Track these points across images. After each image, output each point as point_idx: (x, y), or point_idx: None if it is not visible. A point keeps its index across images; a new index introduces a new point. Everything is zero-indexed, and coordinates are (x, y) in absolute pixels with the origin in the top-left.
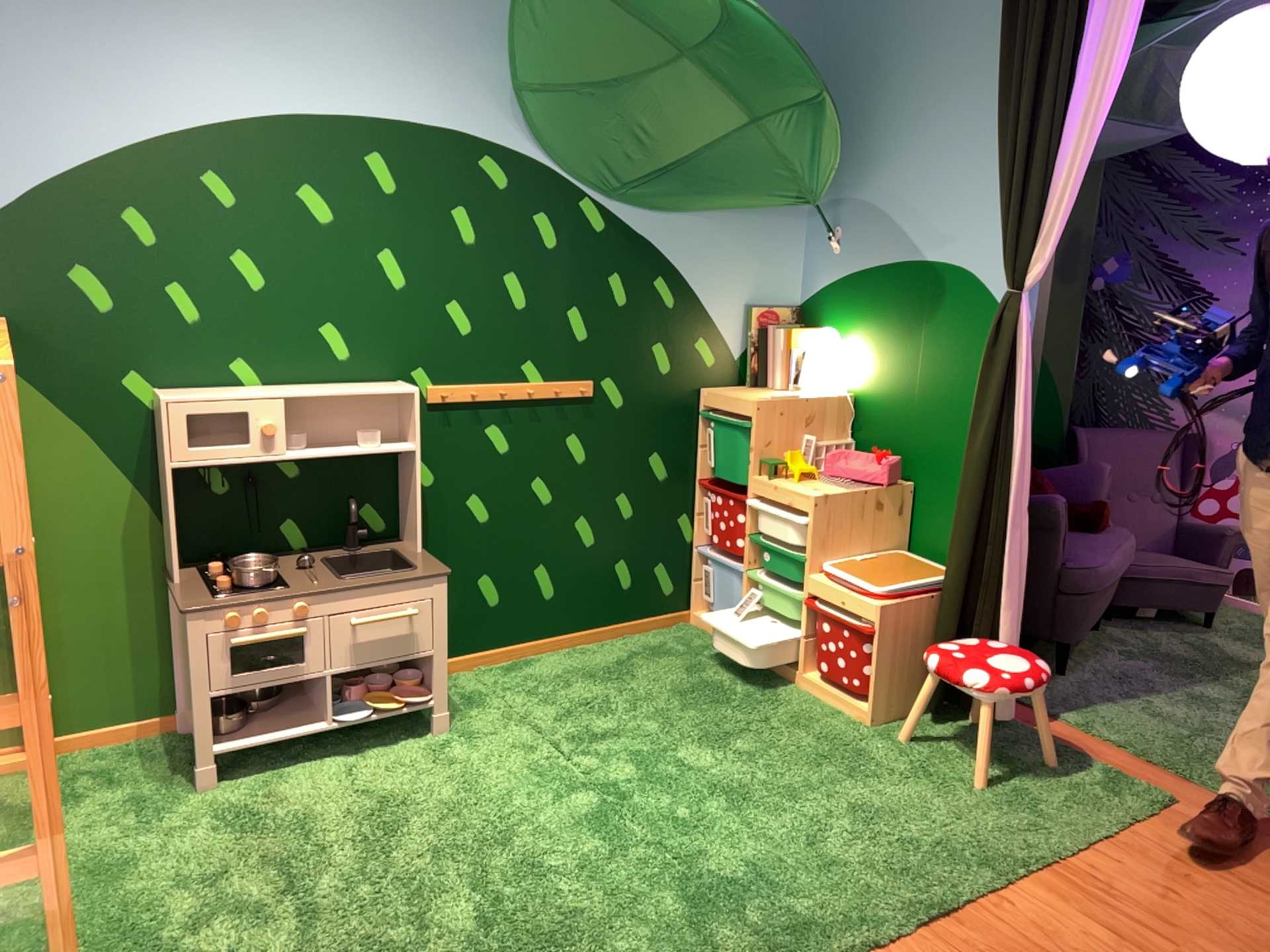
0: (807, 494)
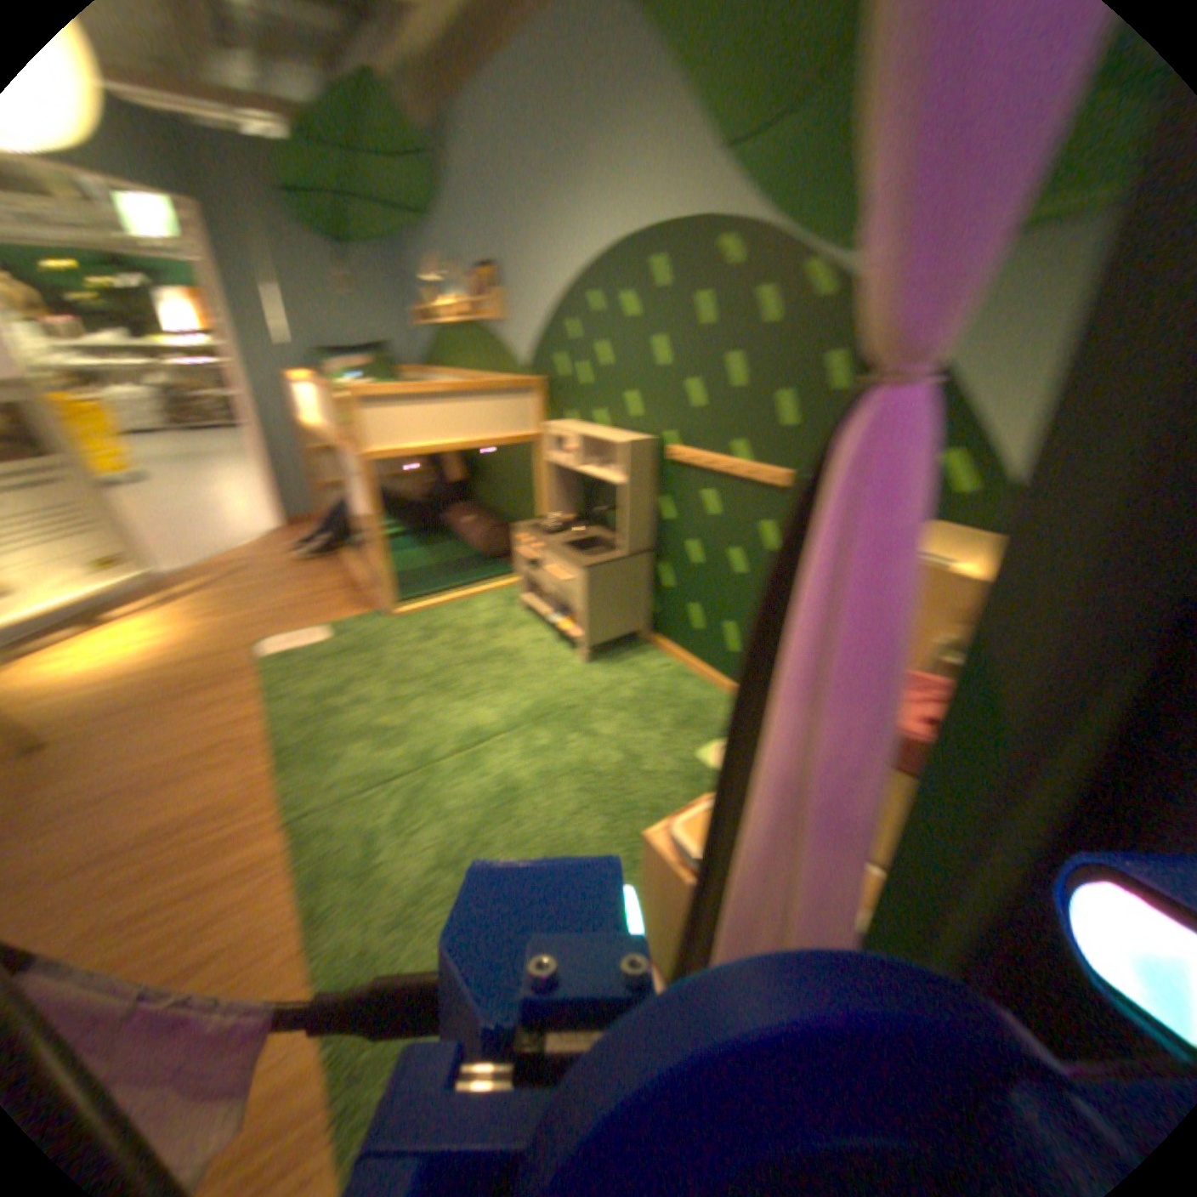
0: None
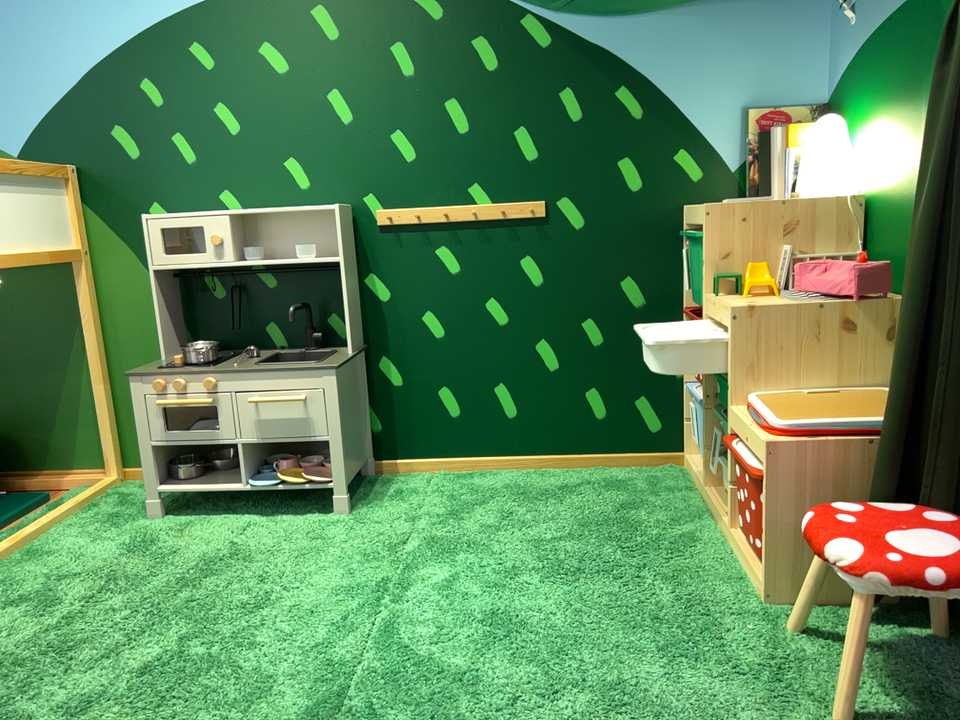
0: (736, 306)
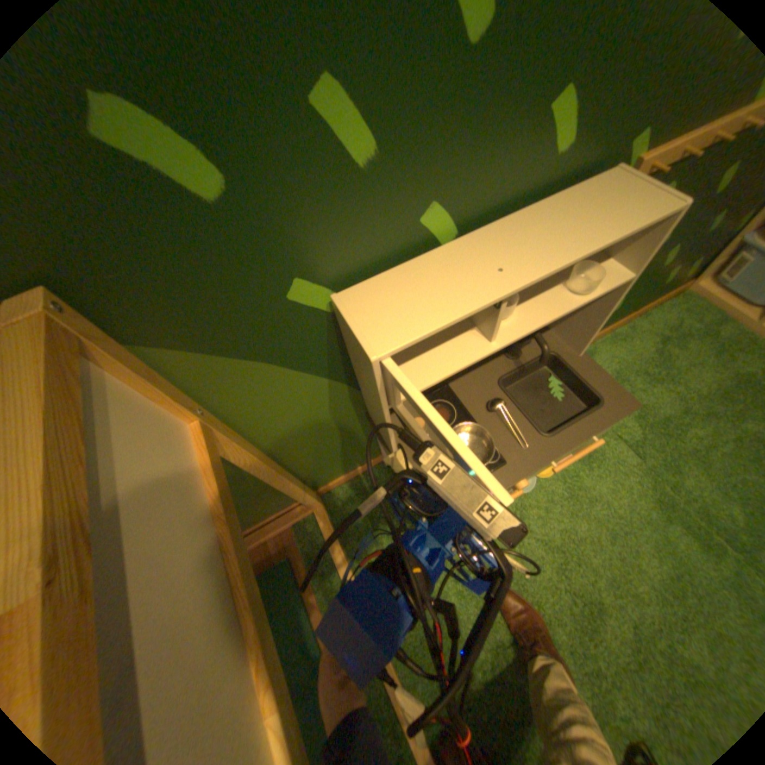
0: None
